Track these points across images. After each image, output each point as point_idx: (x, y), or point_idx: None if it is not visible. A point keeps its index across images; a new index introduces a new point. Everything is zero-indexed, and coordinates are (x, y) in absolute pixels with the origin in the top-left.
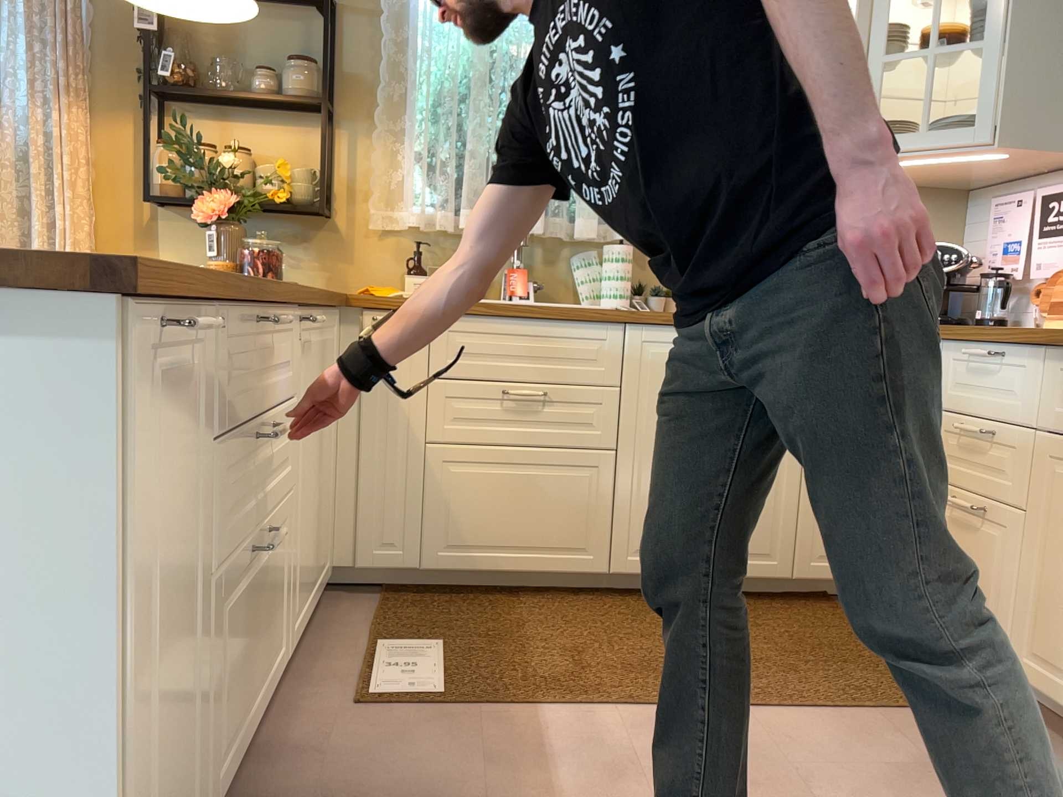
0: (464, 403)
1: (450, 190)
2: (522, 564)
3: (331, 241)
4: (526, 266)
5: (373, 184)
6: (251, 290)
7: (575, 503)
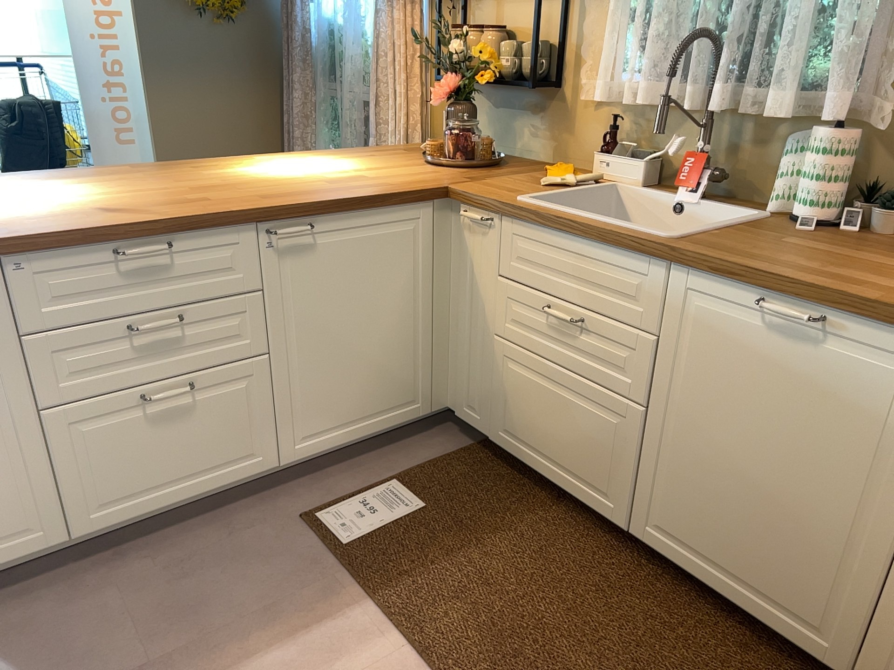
0: (521, 306)
1: (643, 59)
2: (555, 475)
3: (557, 113)
4: (726, 149)
5: (583, 55)
6: (100, 232)
7: (601, 443)
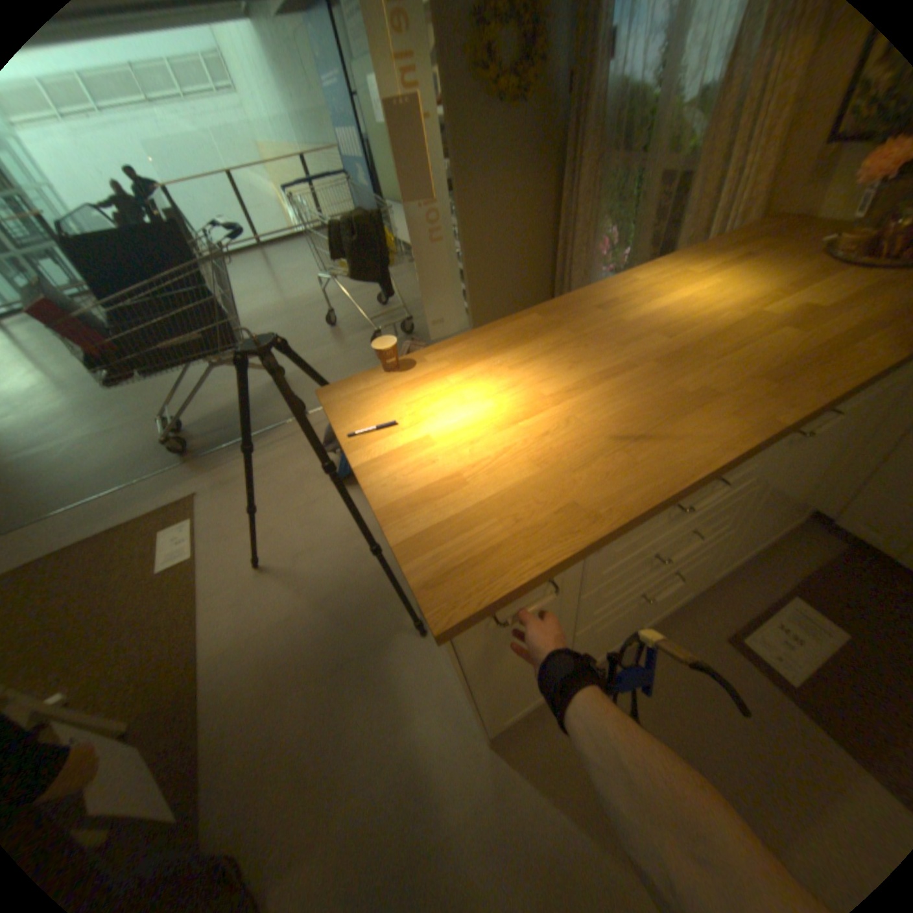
0: None
1: None
2: None
3: None
4: None
5: None
6: (677, 495)
7: None
